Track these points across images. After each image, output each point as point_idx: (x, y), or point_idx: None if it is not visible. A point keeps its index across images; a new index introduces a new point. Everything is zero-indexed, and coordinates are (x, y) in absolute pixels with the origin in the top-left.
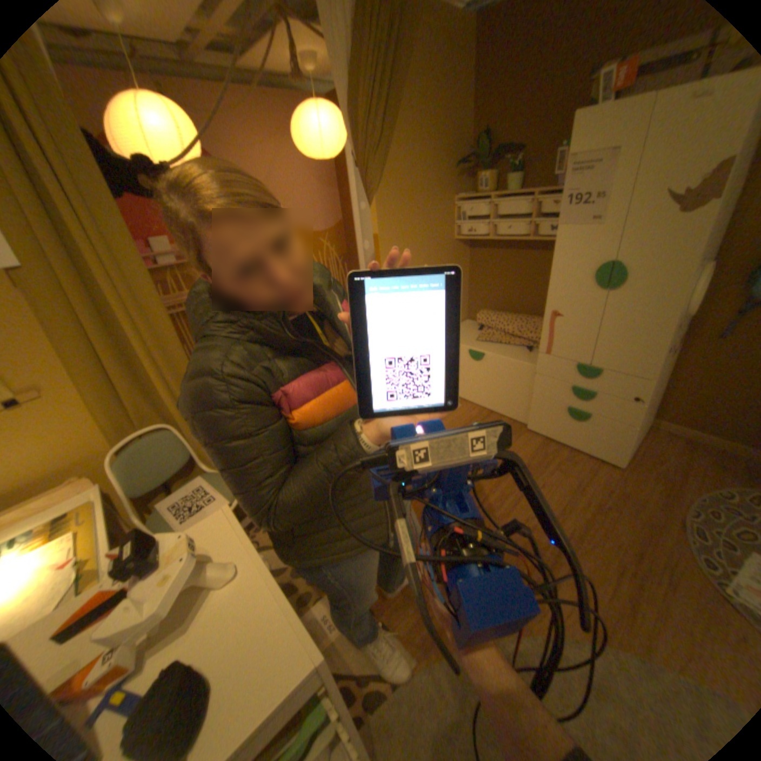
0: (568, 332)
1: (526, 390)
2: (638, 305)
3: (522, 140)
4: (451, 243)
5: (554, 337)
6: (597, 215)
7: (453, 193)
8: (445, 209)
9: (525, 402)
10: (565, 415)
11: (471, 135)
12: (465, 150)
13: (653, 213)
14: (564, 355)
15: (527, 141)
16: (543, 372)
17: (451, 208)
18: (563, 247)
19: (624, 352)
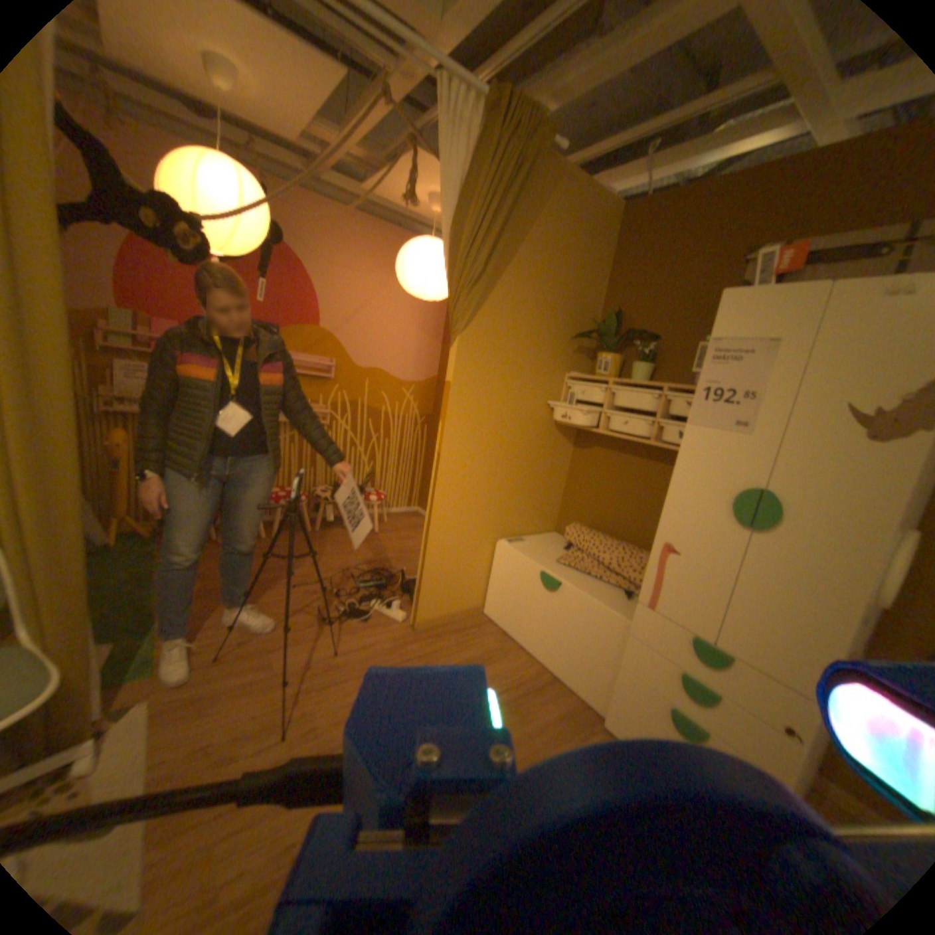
0: (685, 582)
1: (611, 660)
2: (797, 566)
3: (658, 330)
4: (550, 426)
5: (663, 585)
6: (743, 421)
7: (565, 368)
8: (550, 383)
9: (606, 679)
10: (666, 722)
11: (600, 315)
12: (589, 327)
13: (826, 433)
14: (675, 618)
15: (664, 332)
16: (639, 637)
17: (558, 385)
18: (690, 456)
19: (771, 639)
